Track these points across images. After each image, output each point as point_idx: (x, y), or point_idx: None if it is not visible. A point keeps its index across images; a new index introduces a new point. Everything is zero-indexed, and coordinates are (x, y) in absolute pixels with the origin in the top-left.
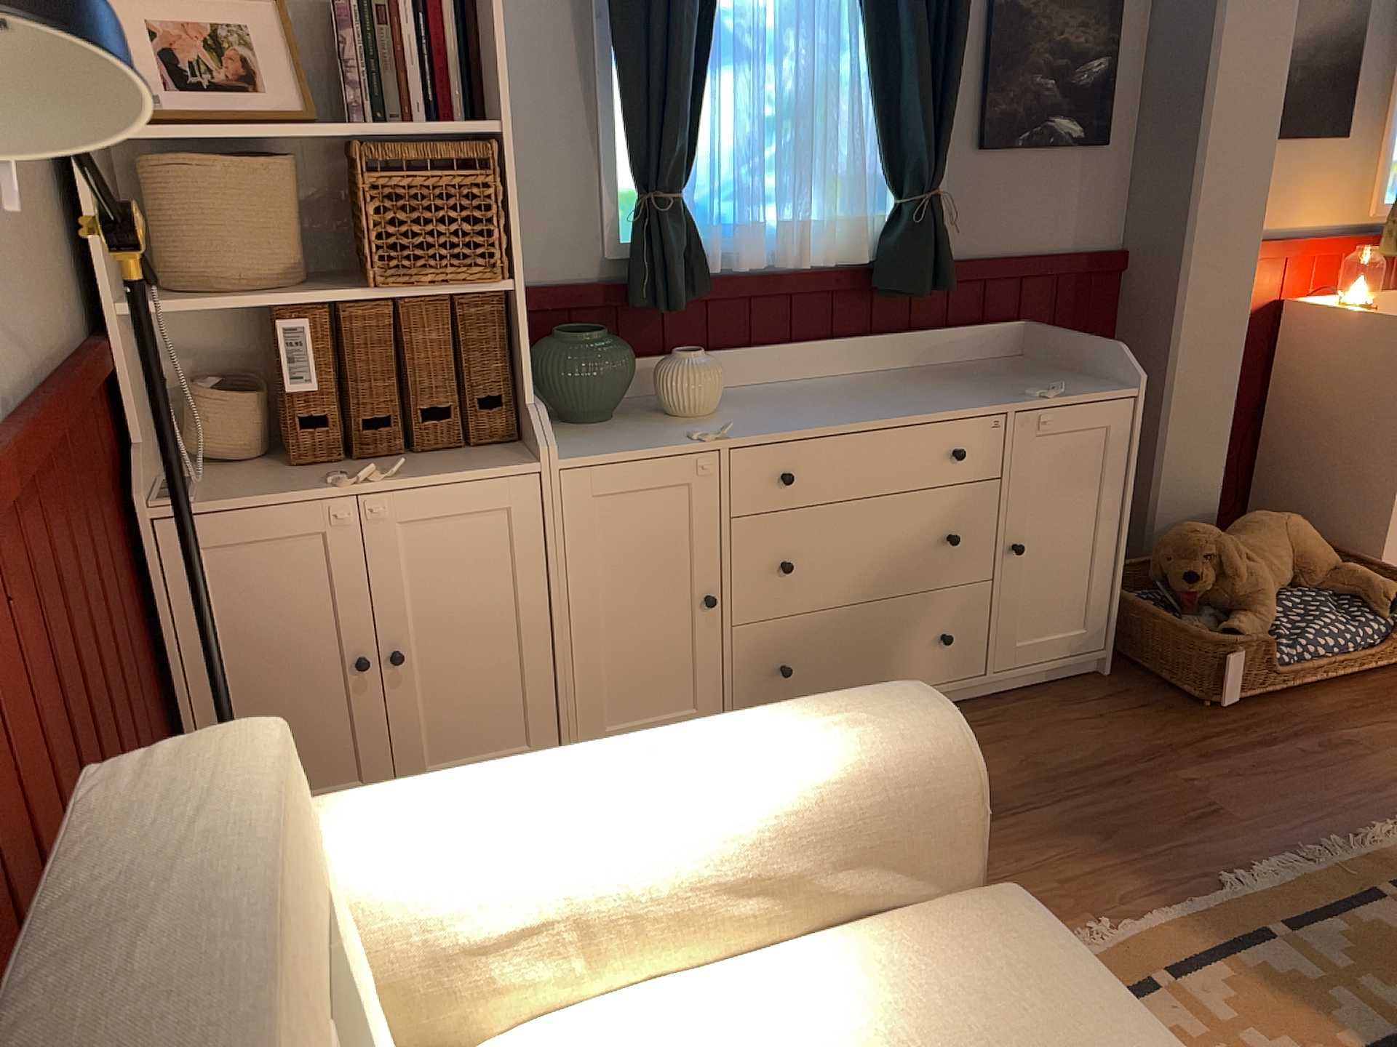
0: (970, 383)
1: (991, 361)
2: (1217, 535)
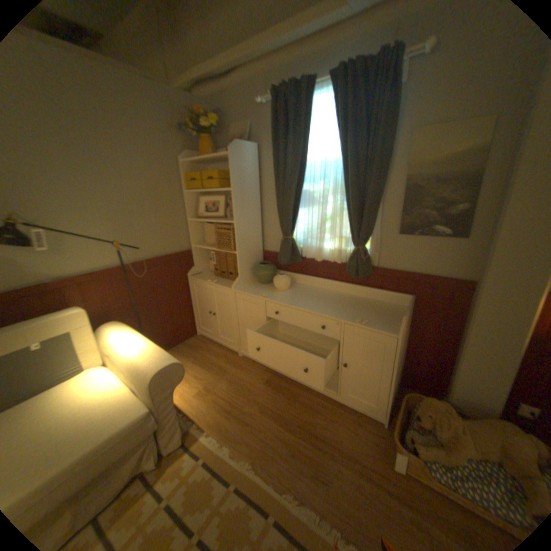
0: (362, 307)
1: (395, 304)
2: (451, 412)
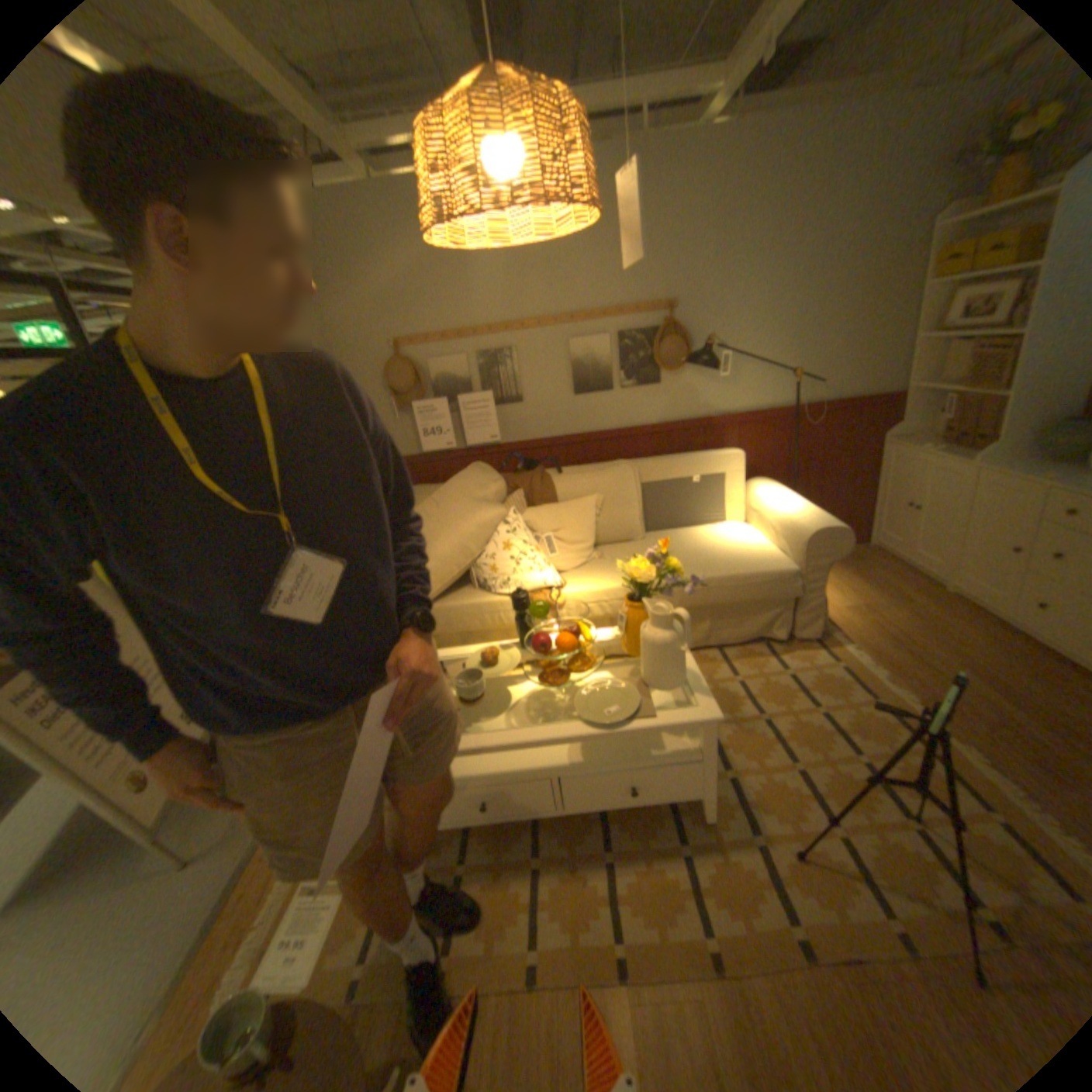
0: None
1: None
2: None
